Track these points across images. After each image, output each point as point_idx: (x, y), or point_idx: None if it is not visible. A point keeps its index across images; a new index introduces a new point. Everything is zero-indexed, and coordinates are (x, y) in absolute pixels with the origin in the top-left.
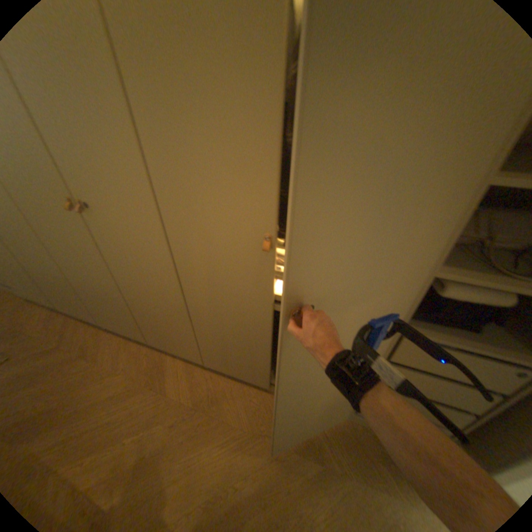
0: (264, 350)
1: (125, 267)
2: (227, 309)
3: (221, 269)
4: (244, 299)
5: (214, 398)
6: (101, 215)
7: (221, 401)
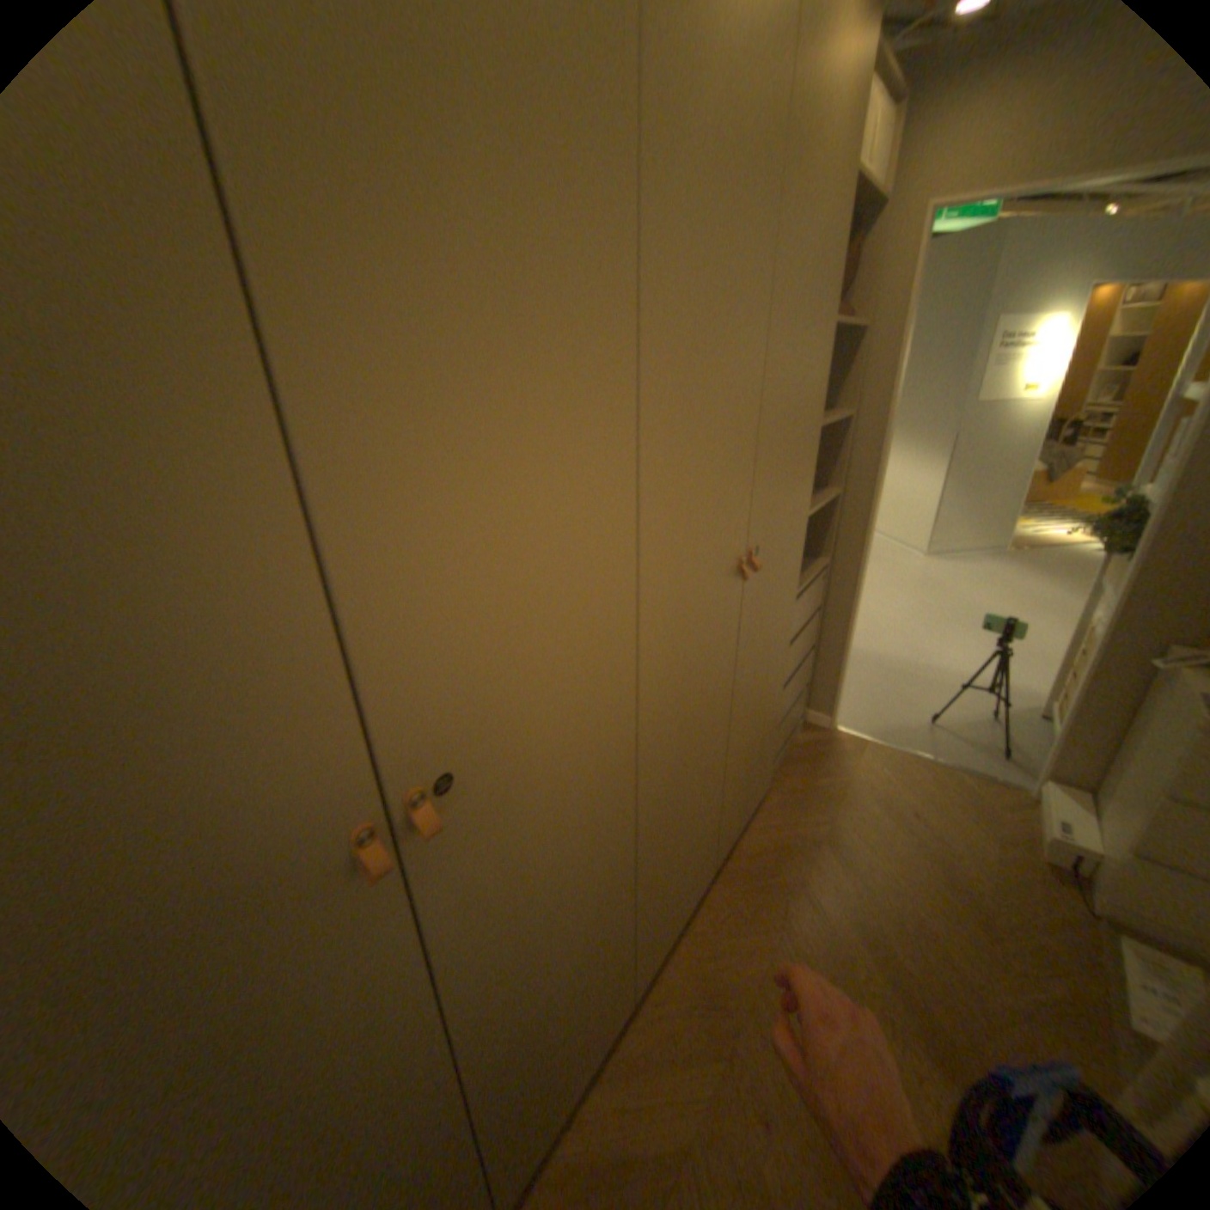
0: (724, 777)
1: (527, 902)
2: (697, 748)
3: (703, 663)
4: (717, 696)
5: (708, 999)
6: (508, 758)
7: (716, 984)
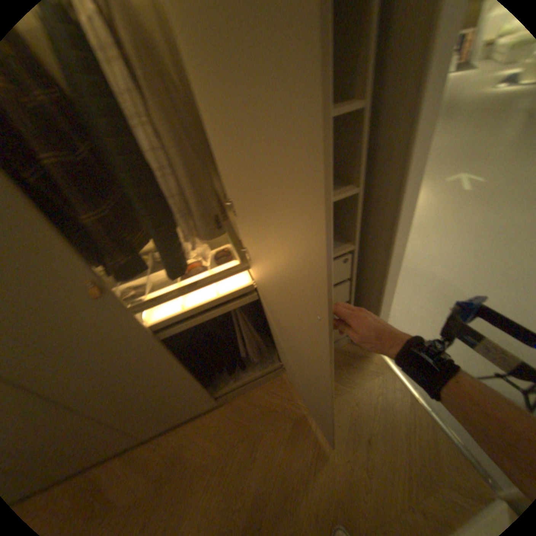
0: (182, 379)
1: None
2: (111, 375)
3: (67, 346)
4: (121, 354)
5: (173, 459)
6: None
7: (181, 455)
